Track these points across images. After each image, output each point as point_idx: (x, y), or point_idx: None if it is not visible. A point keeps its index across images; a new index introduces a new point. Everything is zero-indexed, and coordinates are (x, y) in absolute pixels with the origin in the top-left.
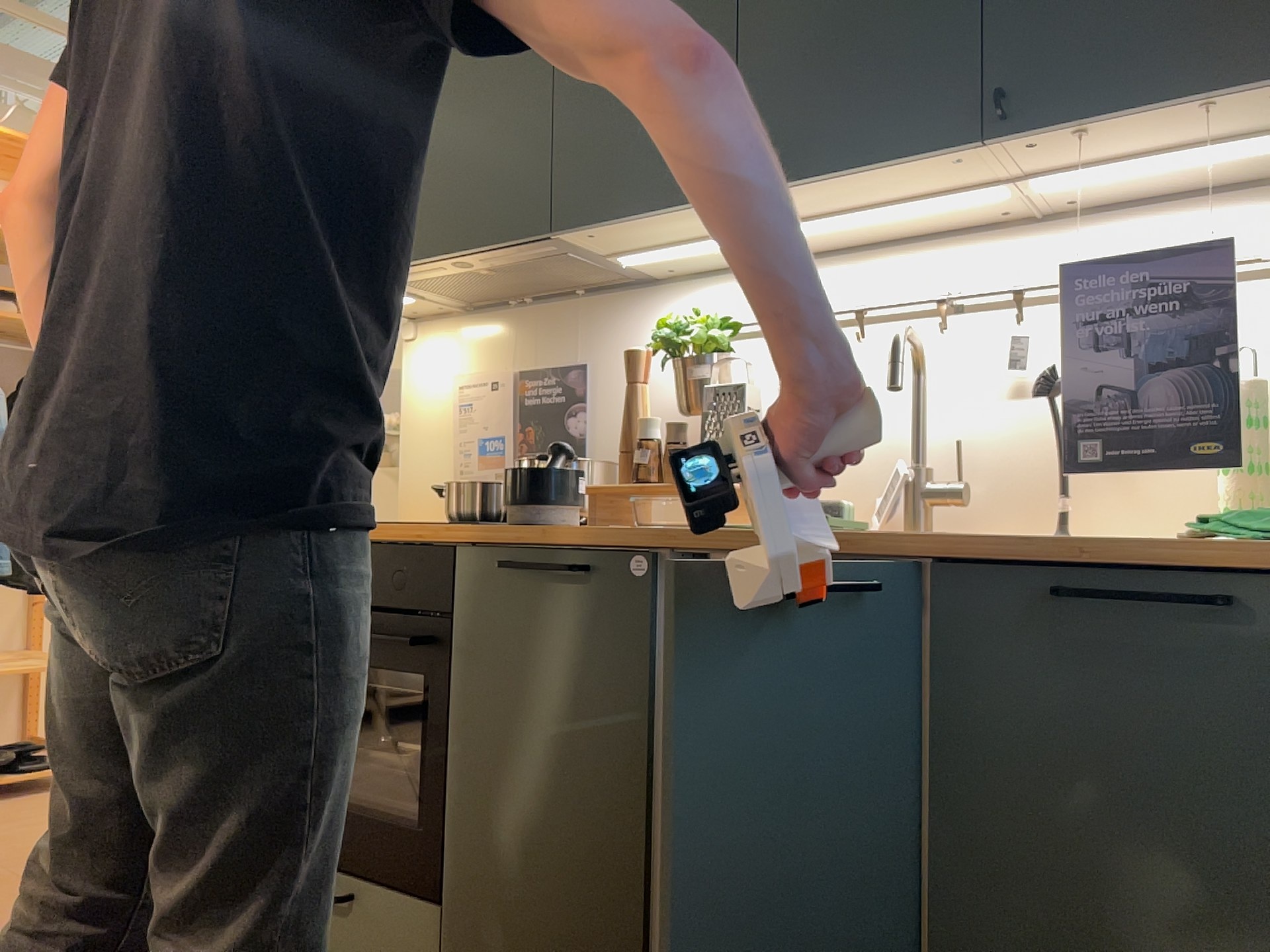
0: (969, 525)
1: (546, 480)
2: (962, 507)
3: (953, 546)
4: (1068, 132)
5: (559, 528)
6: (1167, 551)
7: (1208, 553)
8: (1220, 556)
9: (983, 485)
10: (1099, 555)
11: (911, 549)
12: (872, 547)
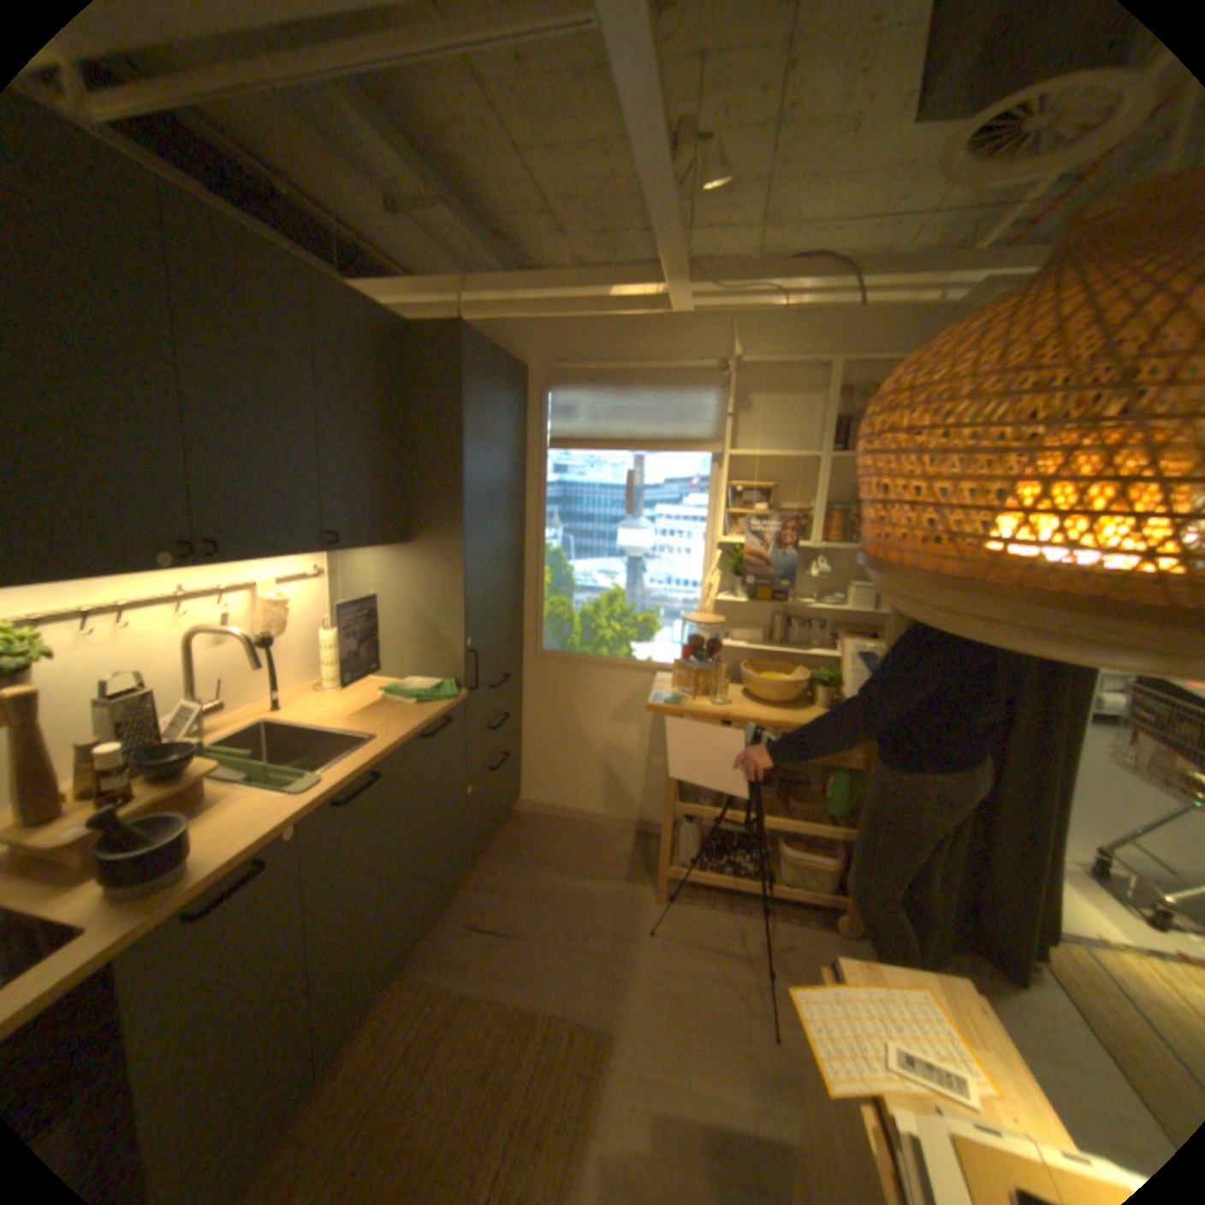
0: (201, 721)
1: (178, 836)
2: (211, 714)
3: (406, 739)
4: (341, 550)
5: (190, 863)
6: (433, 713)
7: (447, 710)
8: (441, 709)
9: (207, 696)
10: (431, 722)
11: (396, 747)
12: (385, 754)
